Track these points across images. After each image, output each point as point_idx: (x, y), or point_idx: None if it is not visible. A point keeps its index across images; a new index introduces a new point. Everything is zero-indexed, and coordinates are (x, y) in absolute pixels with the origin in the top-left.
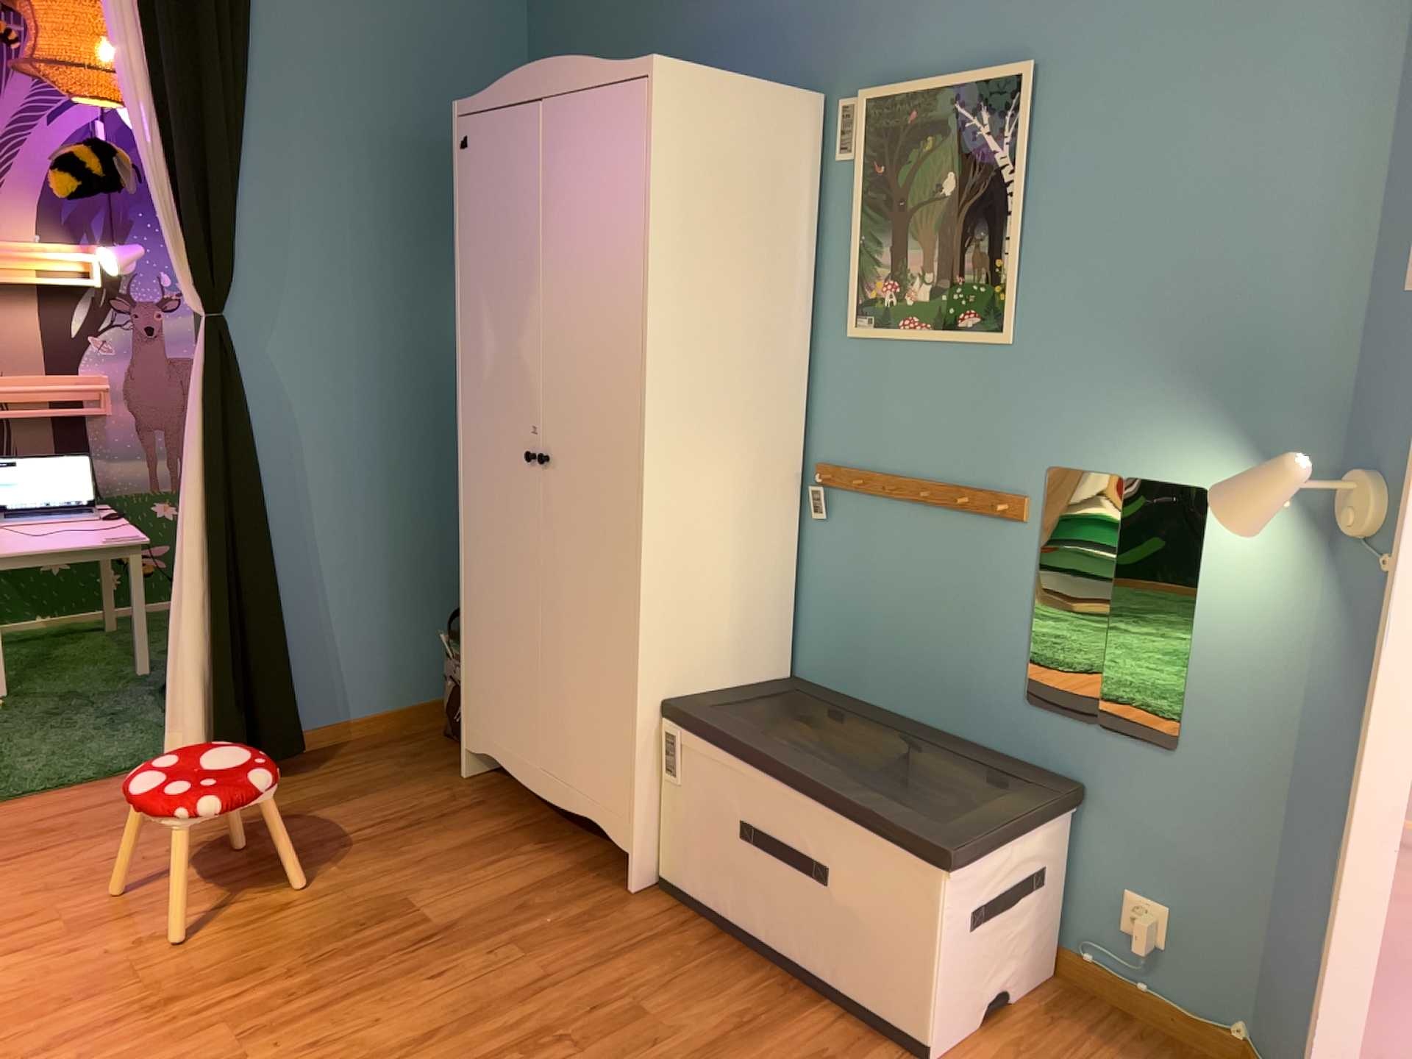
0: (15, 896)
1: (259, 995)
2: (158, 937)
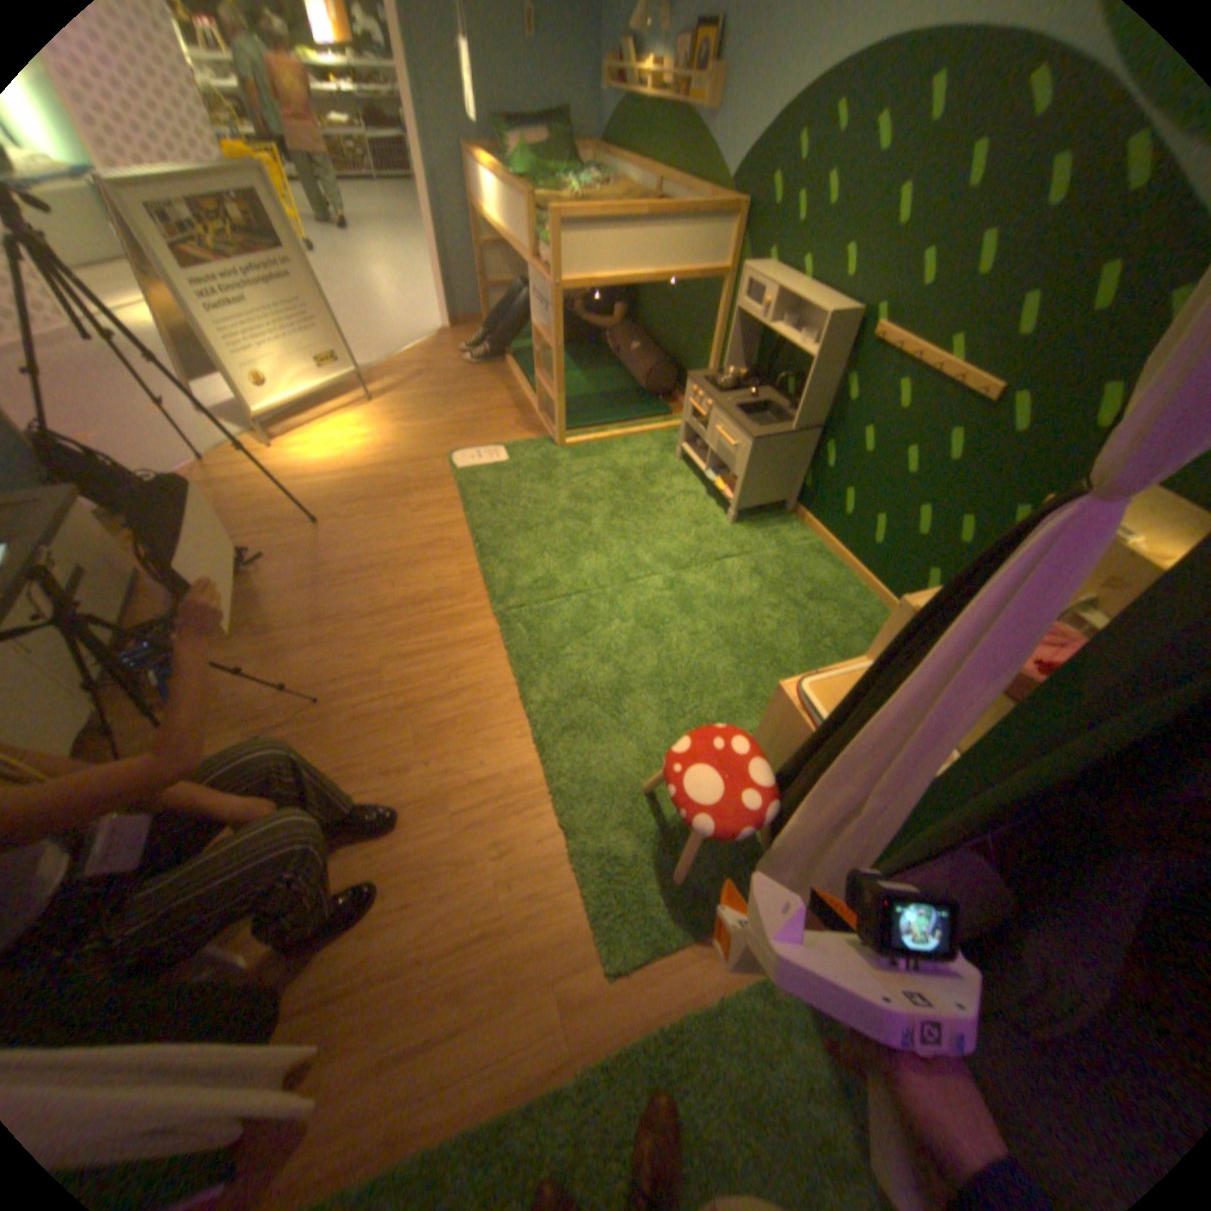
0: (471, 863)
1: (354, 700)
2: (389, 773)
